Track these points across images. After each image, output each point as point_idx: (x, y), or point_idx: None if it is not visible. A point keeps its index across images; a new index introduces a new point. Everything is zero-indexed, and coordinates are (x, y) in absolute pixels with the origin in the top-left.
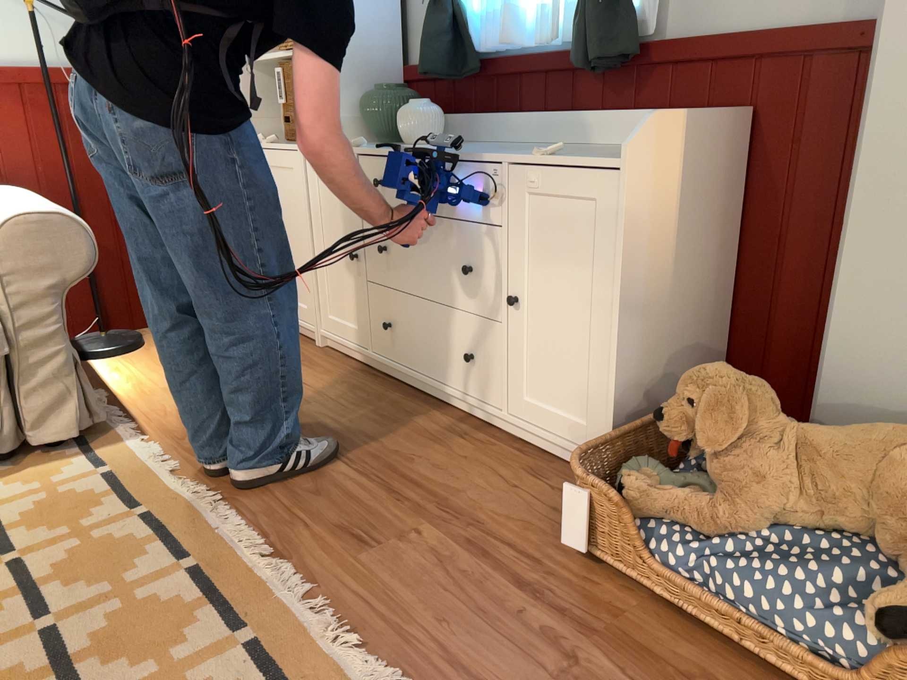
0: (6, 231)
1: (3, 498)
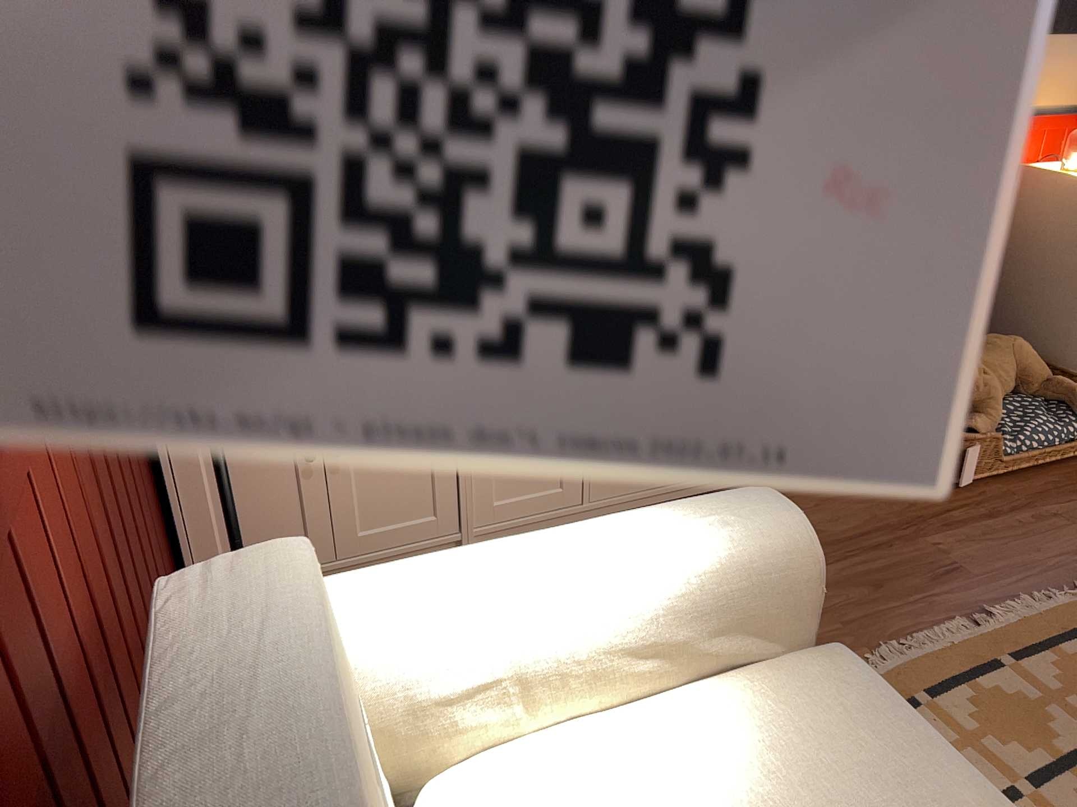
0: (804, 551)
1: None
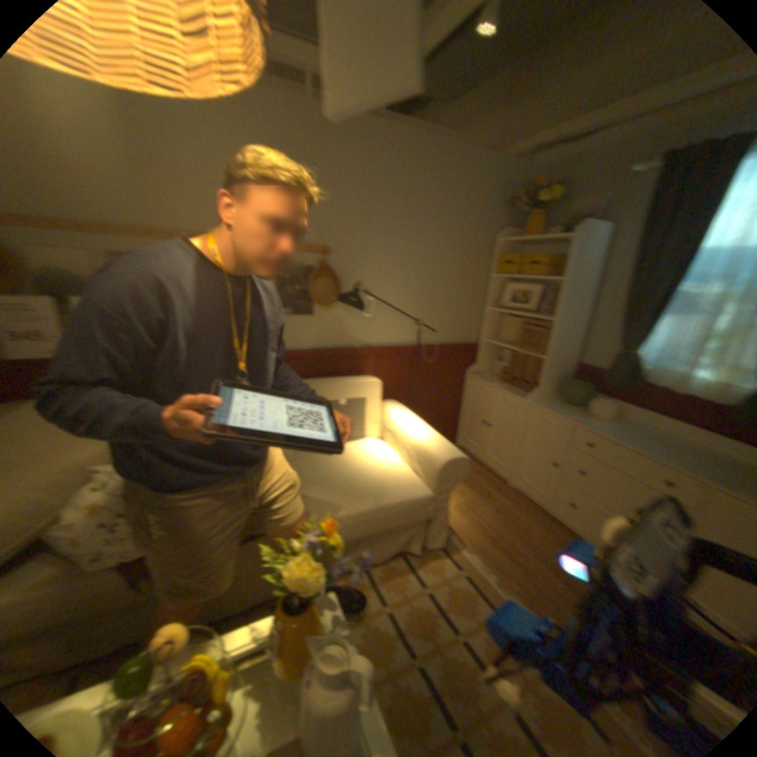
0: (445, 466)
1: (432, 587)
